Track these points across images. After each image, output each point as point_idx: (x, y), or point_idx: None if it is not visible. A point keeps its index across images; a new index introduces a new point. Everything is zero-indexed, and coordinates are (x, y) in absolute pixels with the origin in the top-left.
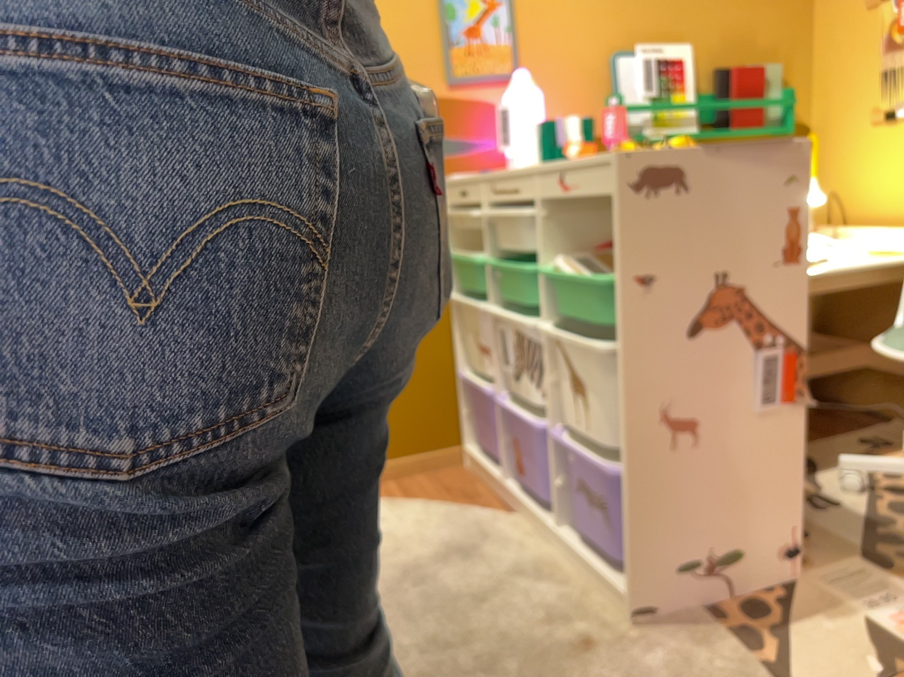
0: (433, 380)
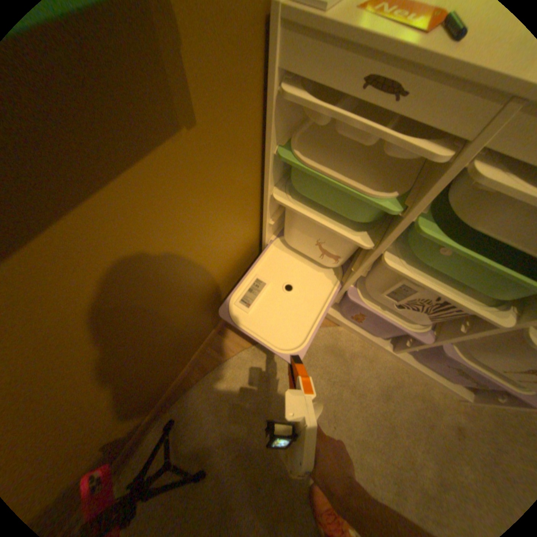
0: (246, 256)
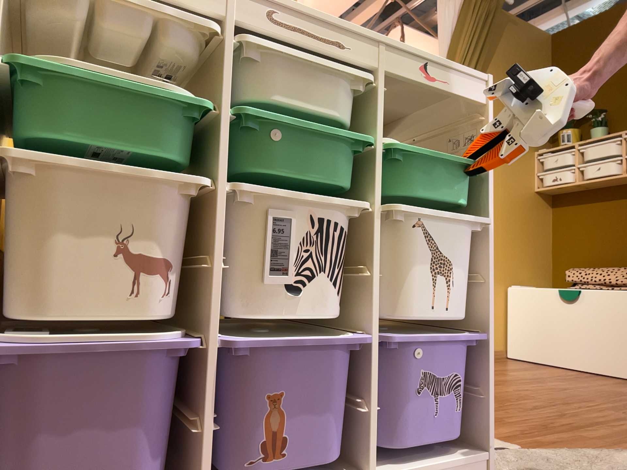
0: None
